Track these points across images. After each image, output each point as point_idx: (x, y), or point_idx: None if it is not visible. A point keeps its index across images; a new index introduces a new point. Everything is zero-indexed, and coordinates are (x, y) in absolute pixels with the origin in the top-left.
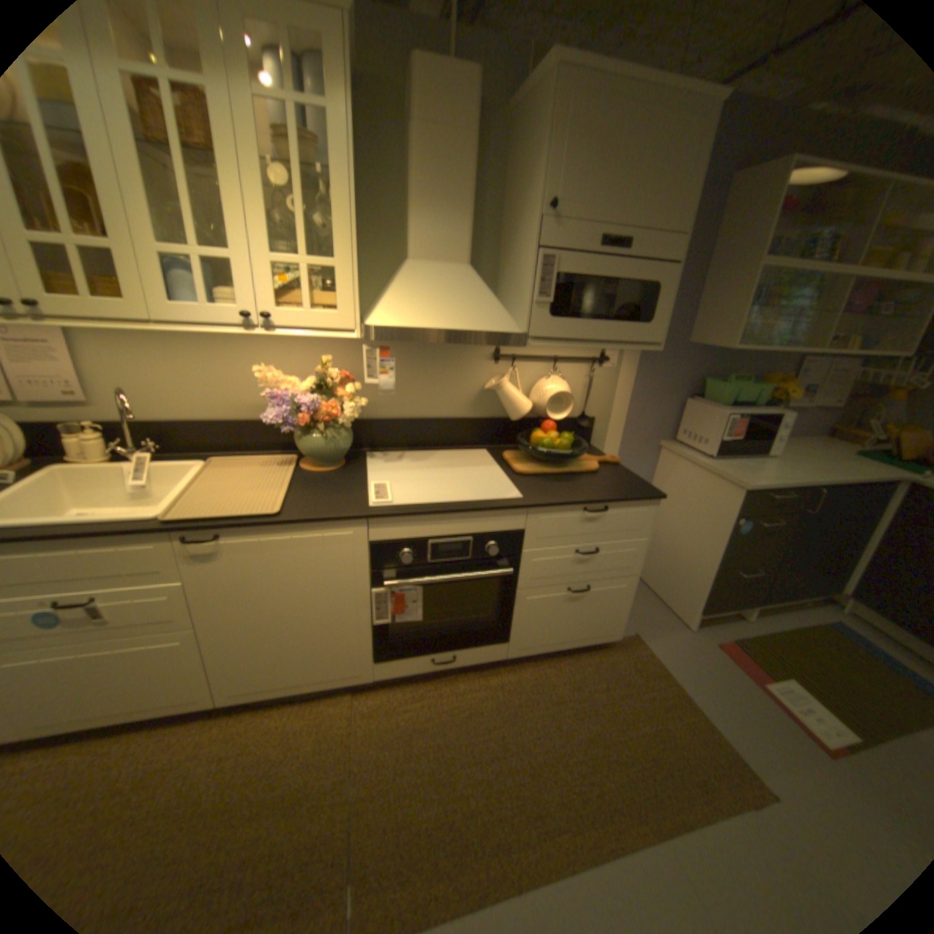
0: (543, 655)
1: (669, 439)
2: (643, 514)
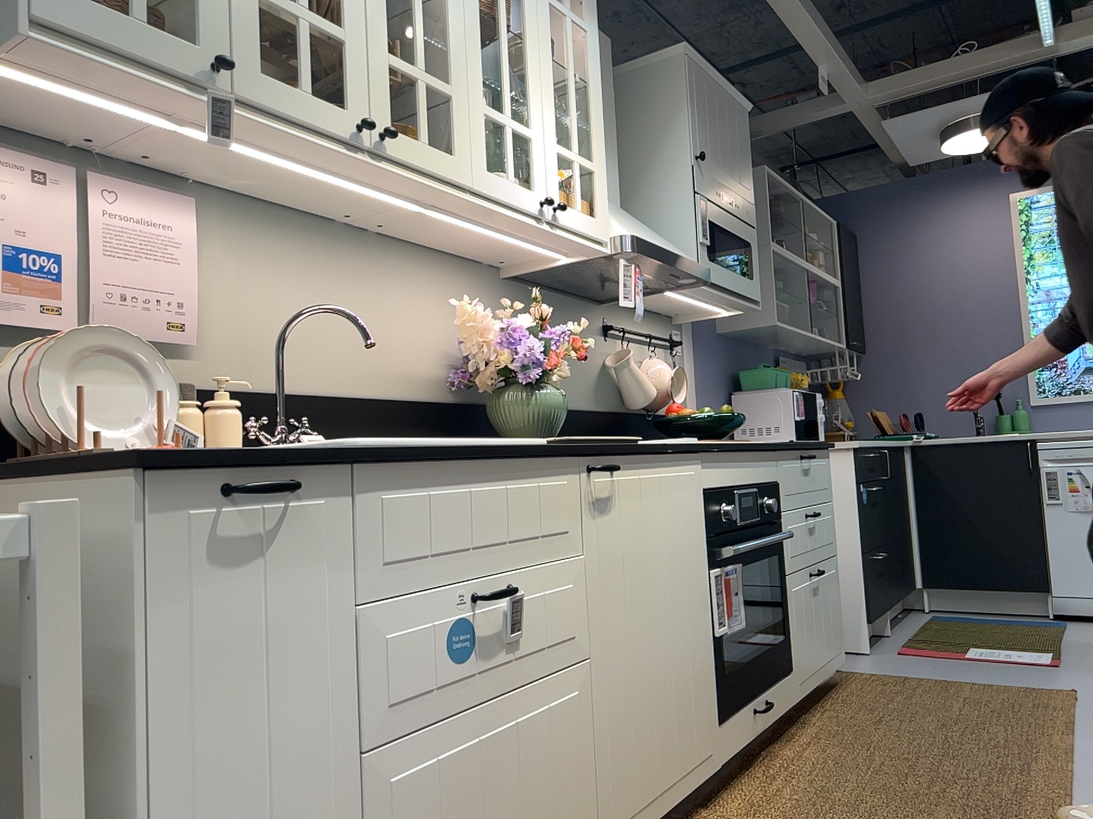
0: (802, 708)
1: None
2: (827, 467)
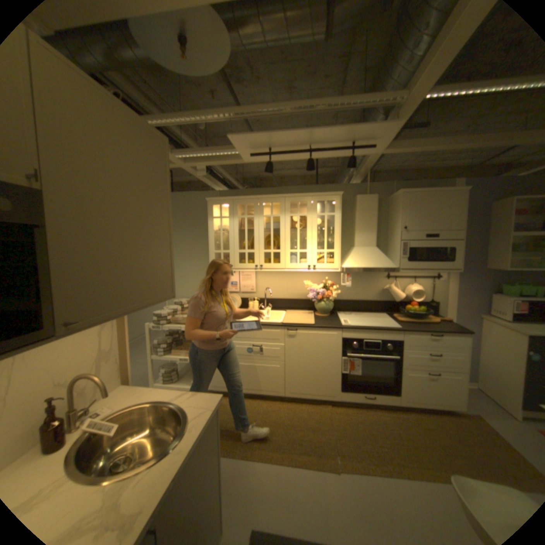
0: (421, 413)
1: (487, 315)
2: (464, 341)
